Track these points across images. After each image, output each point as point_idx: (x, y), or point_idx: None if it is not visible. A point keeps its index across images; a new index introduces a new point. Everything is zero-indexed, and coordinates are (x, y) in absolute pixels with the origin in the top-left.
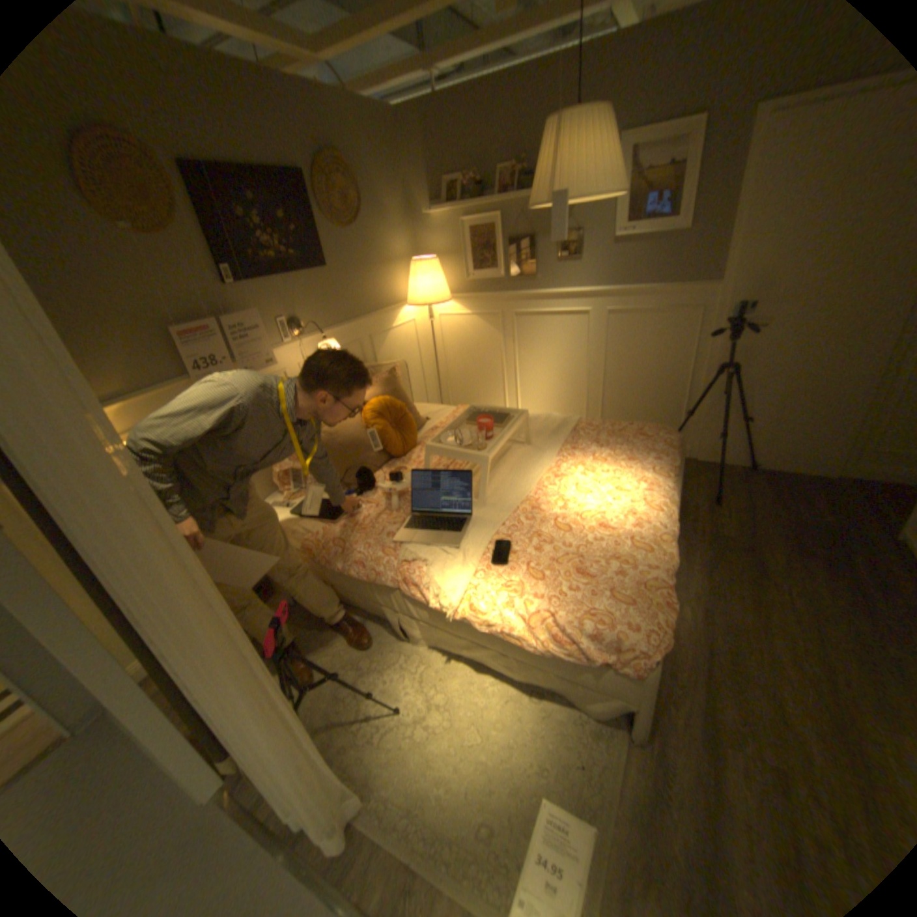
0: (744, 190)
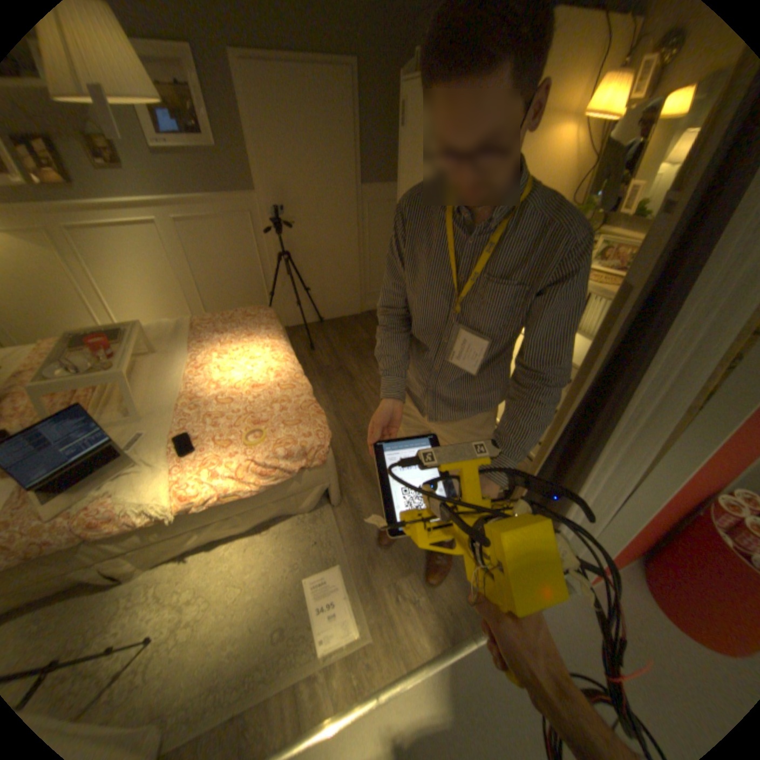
0: (242, 119)
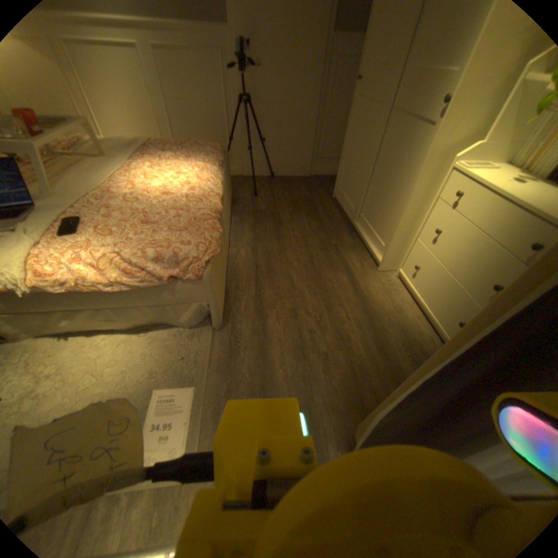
0: None
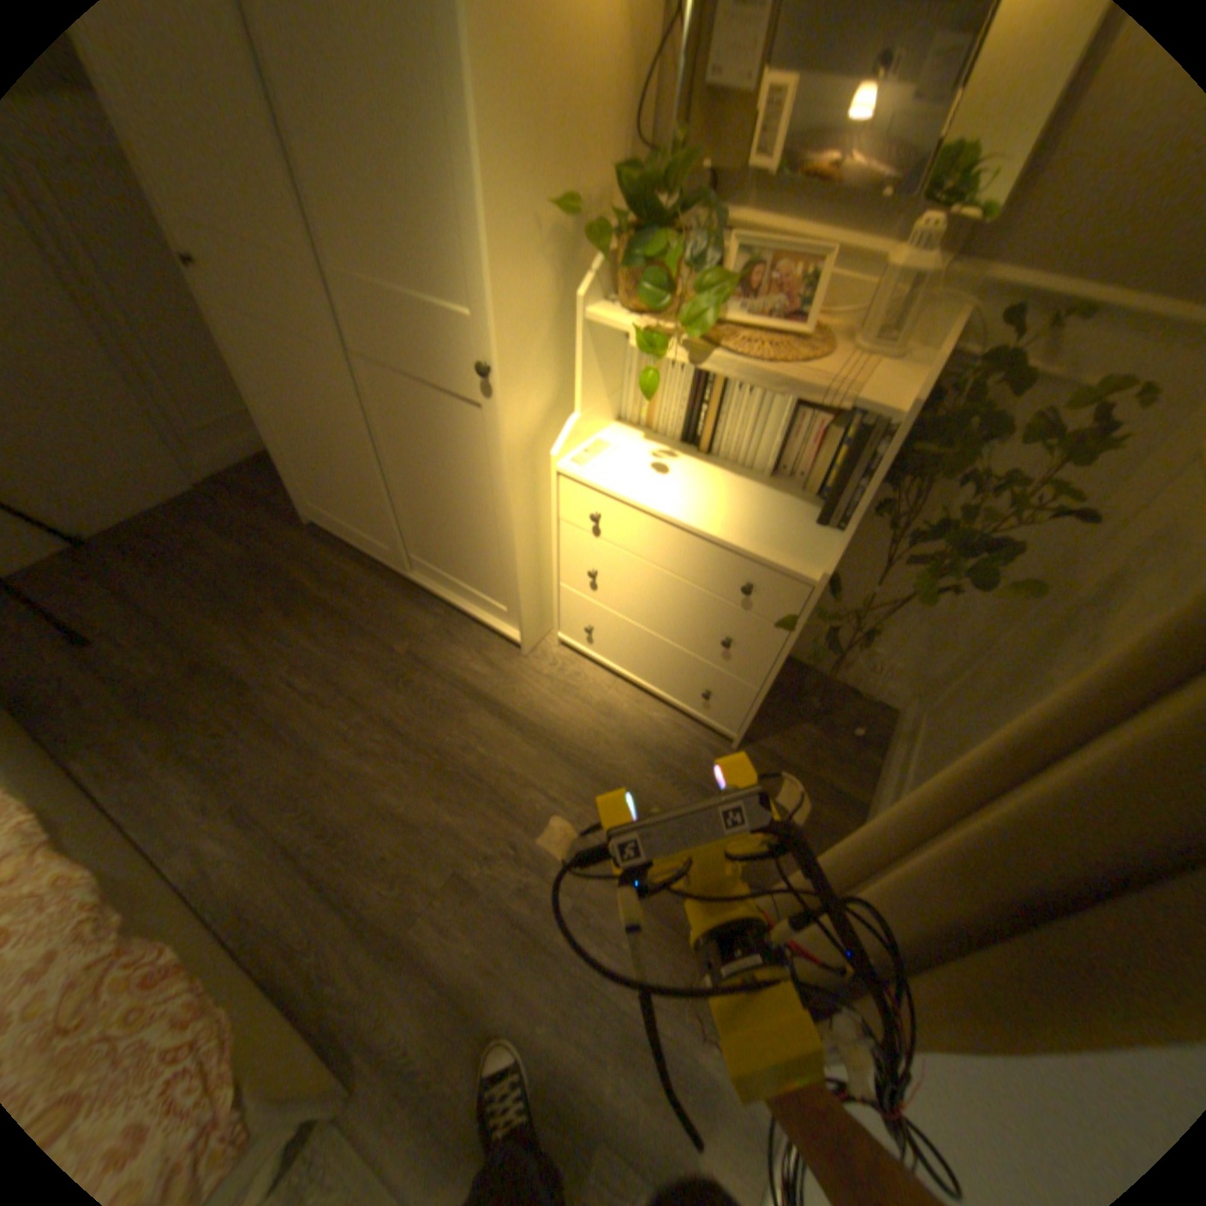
0: None
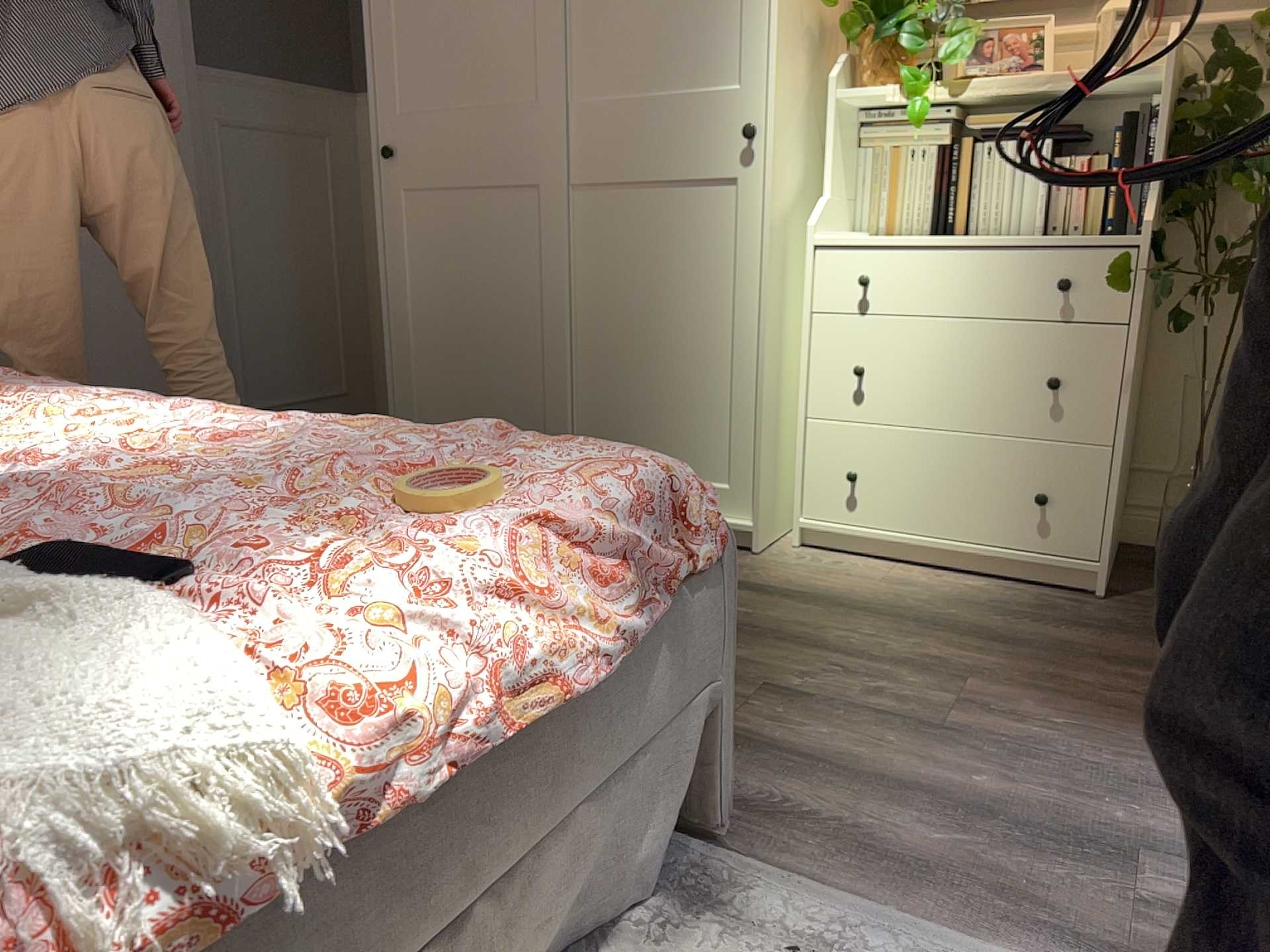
0: None
